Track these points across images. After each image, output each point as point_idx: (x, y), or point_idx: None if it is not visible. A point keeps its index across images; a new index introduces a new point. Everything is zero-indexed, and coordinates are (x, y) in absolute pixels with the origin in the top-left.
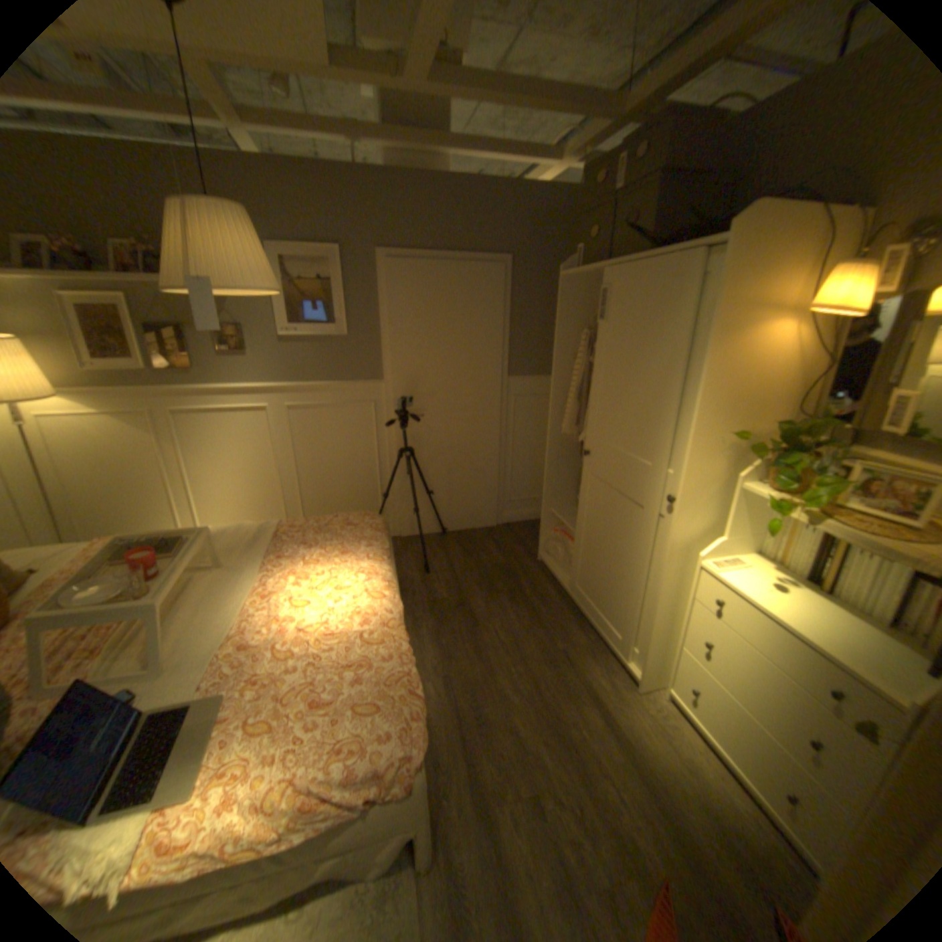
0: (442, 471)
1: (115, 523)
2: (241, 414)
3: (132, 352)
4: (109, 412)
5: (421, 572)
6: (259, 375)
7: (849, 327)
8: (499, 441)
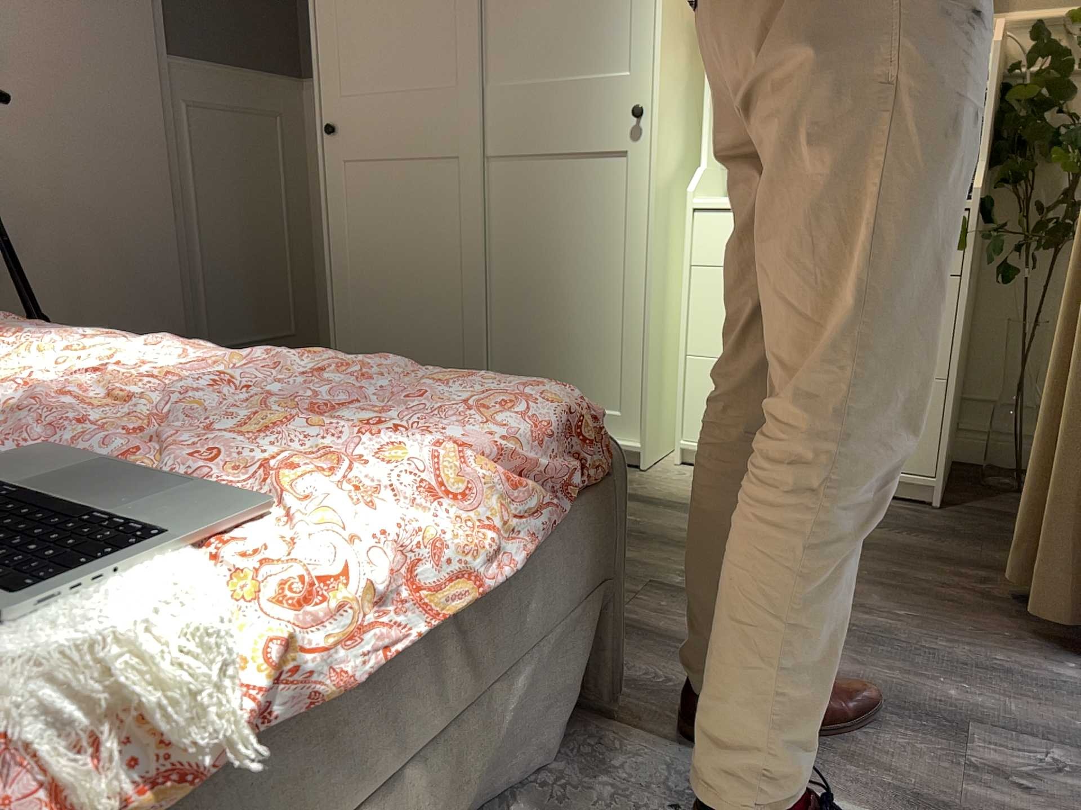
0: (55, 271)
1: None
2: None
3: None
4: None
5: None
6: None
7: None
8: (175, 204)
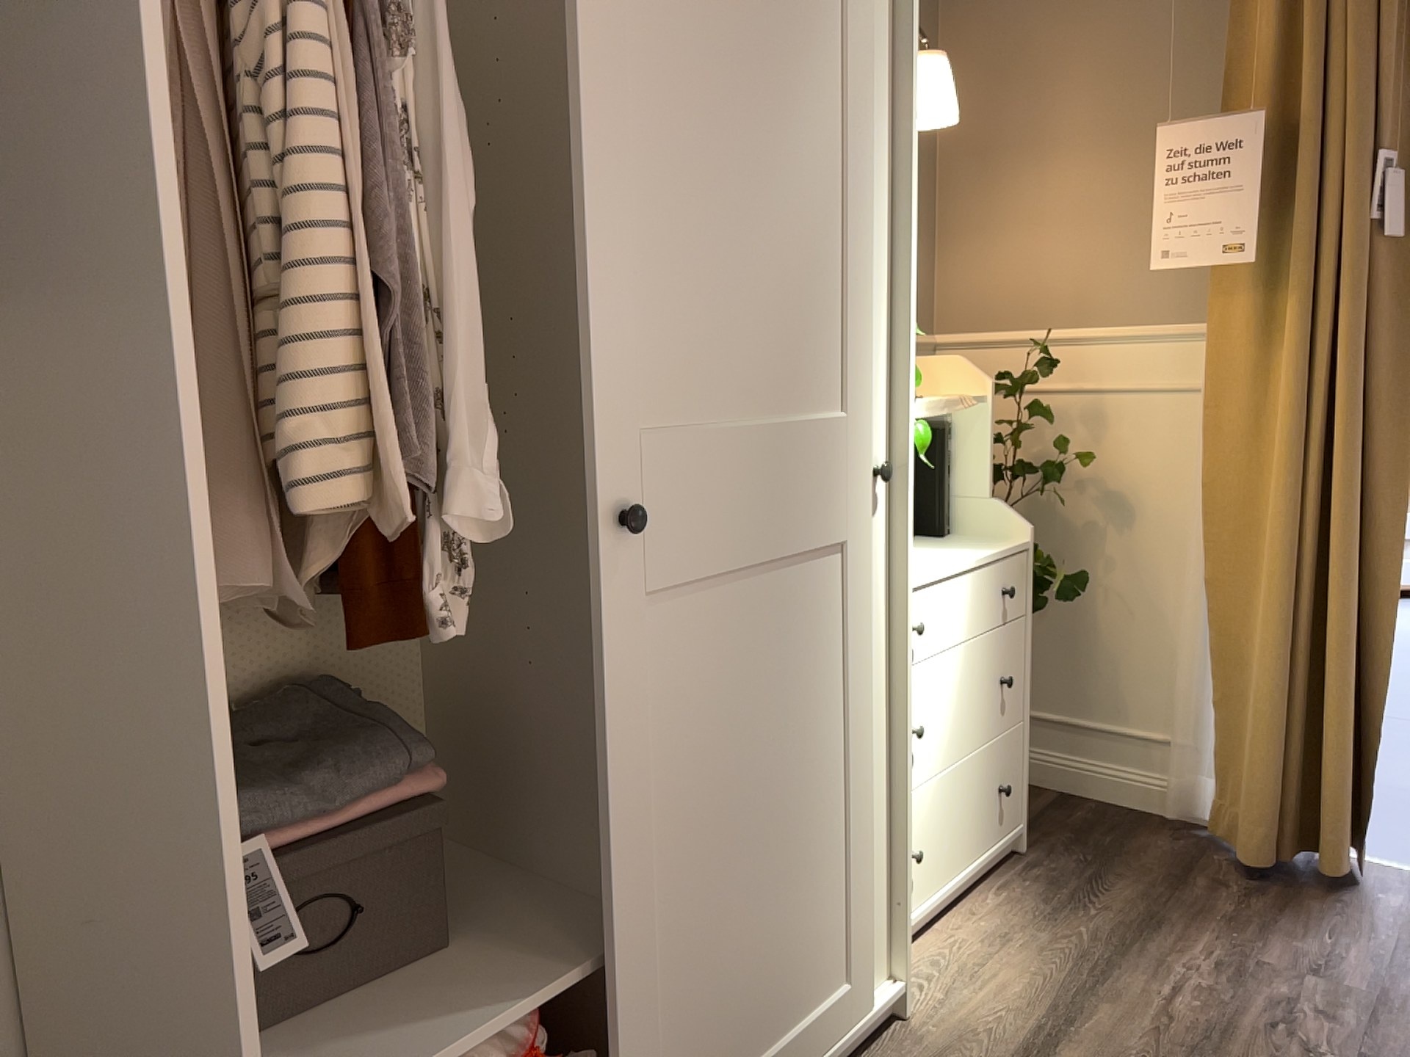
0: None
1: None
2: None
3: None
4: None
5: None
6: None
7: None
8: None
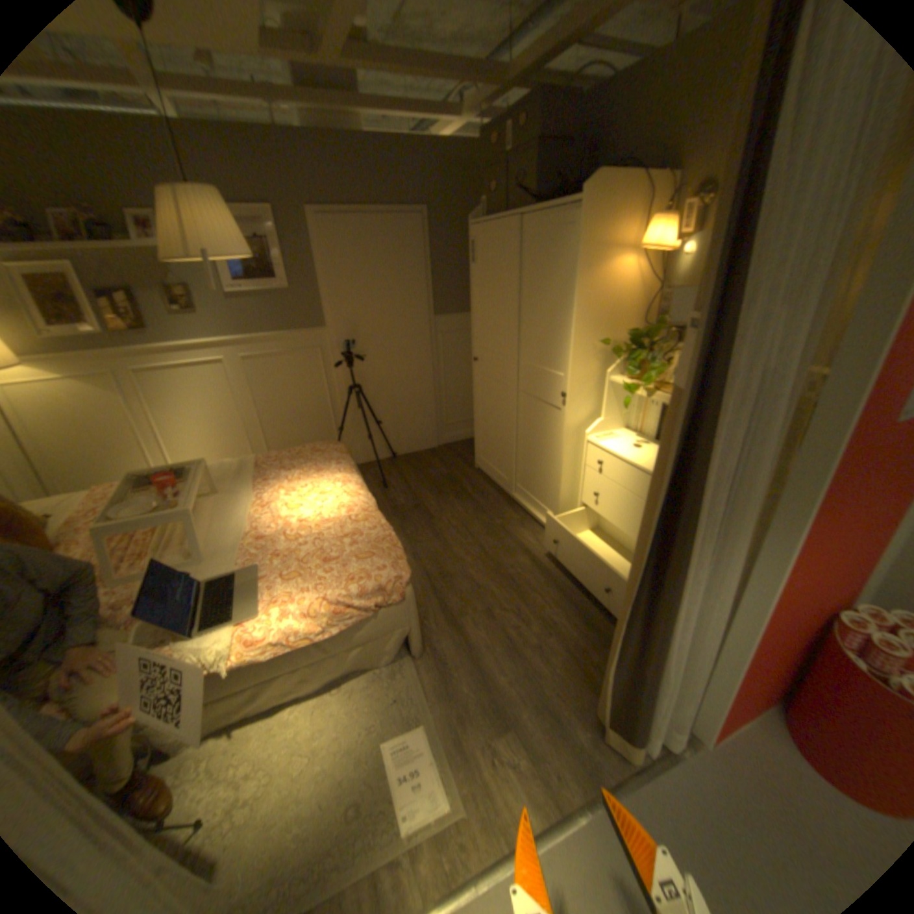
0: (388, 403)
1: (99, 478)
2: (202, 368)
3: (91, 318)
4: (77, 376)
5: (382, 488)
6: (214, 331)
7: (669, 258)
8: (435, 374)
